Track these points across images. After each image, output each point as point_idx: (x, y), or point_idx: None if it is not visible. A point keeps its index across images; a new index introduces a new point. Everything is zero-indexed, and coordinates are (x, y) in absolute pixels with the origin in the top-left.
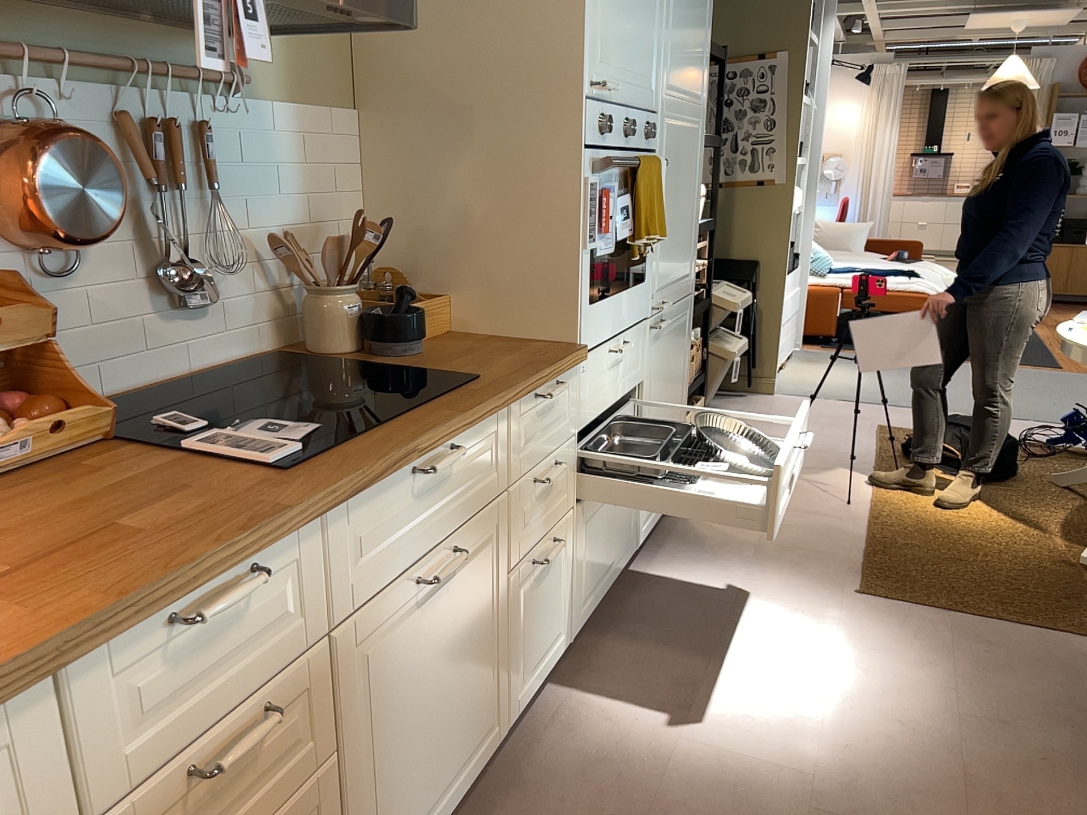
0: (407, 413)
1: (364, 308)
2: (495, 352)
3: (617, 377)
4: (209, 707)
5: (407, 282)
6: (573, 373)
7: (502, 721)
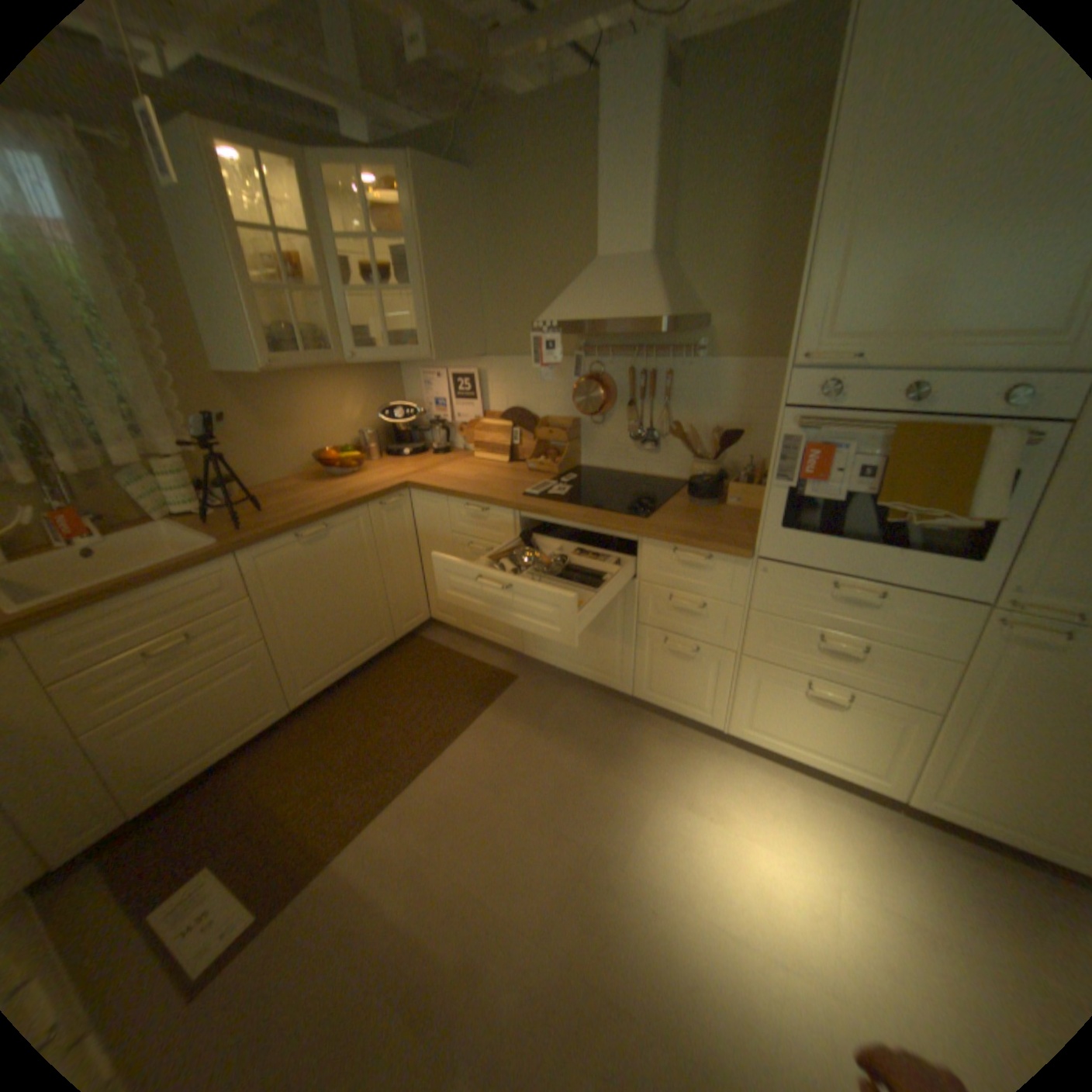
0: (584, 508)
1: (705, 474)
2: (712, 523)
3: (856, 614)
4: (478, 534)
5: (758, 471)
6: (739, 562)
7: (633, 690)
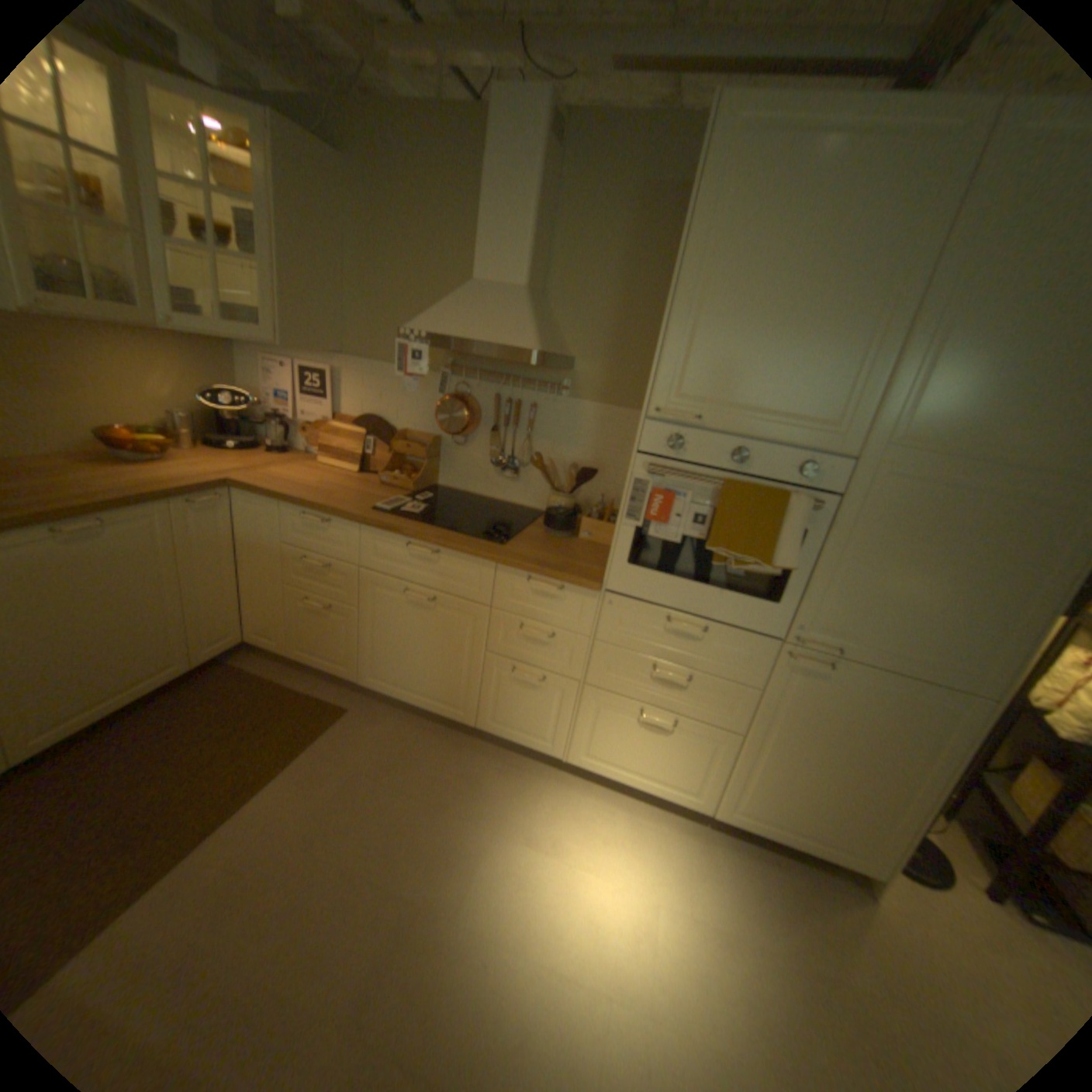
0: (440, 529)
1: (560, 507)
2: (565, 555)
3: (683, 646)
4: (314, 547)
5: (607, 510)
6: (588, 594)
7: (475, 722)
